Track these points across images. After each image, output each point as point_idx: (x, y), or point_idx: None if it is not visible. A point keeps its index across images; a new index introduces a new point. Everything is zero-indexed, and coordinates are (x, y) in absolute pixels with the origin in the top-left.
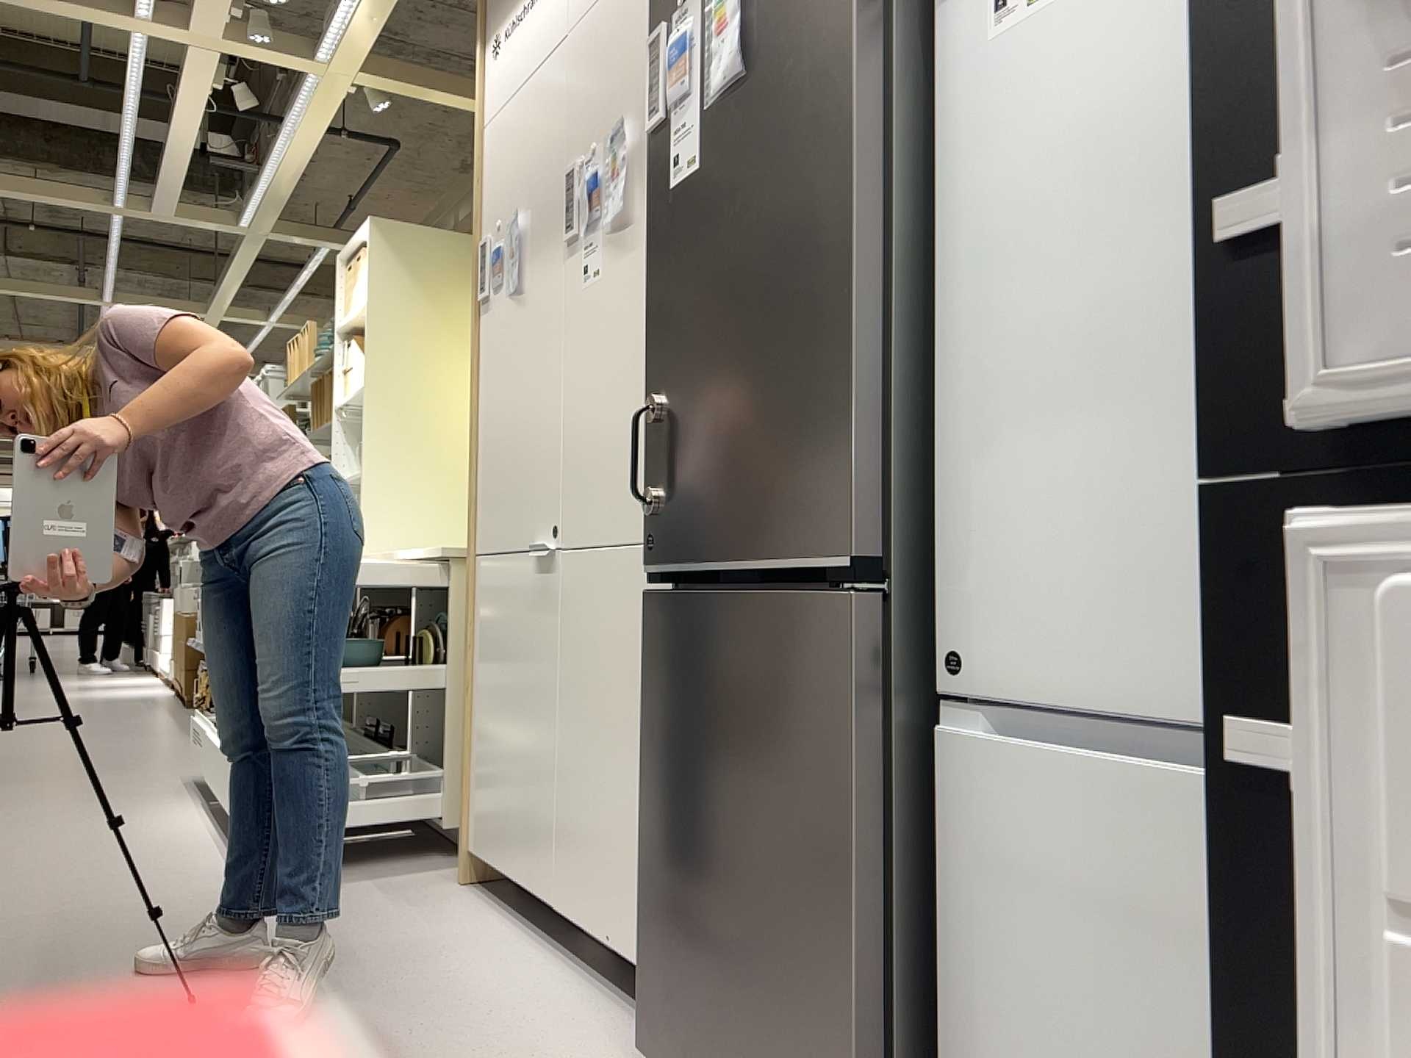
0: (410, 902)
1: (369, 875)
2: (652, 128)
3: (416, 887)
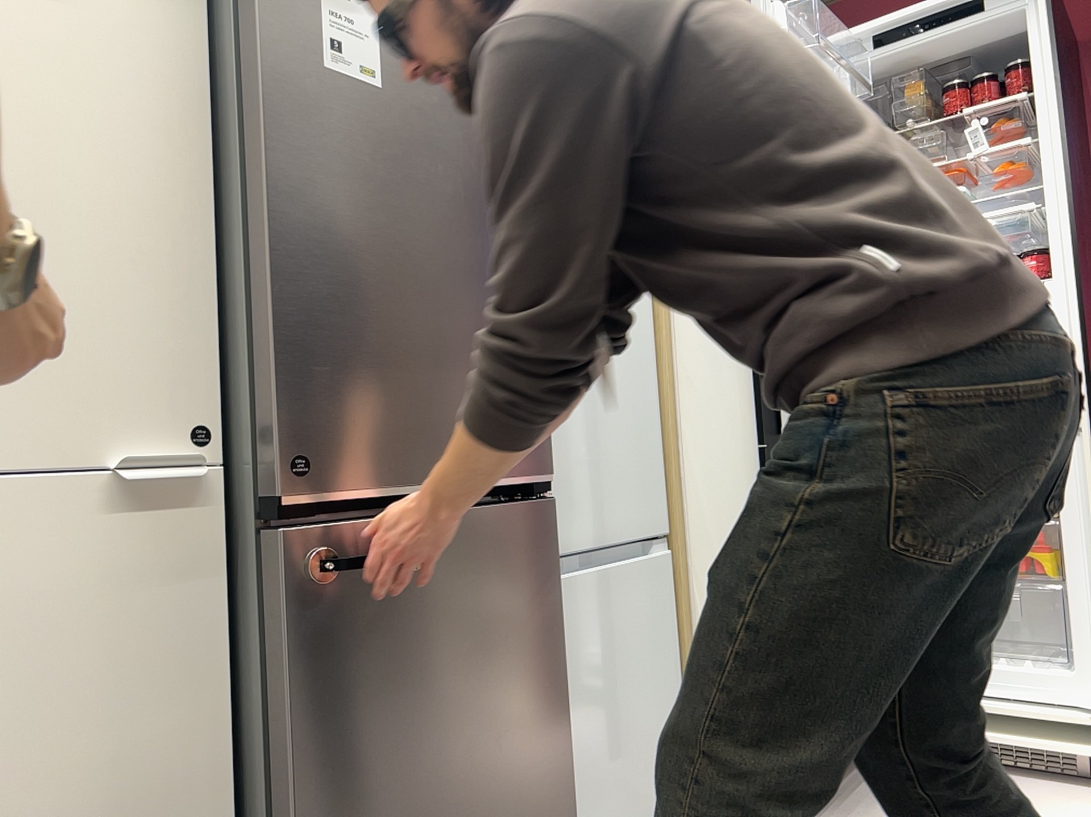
0: None
1: None
2: None
3: None
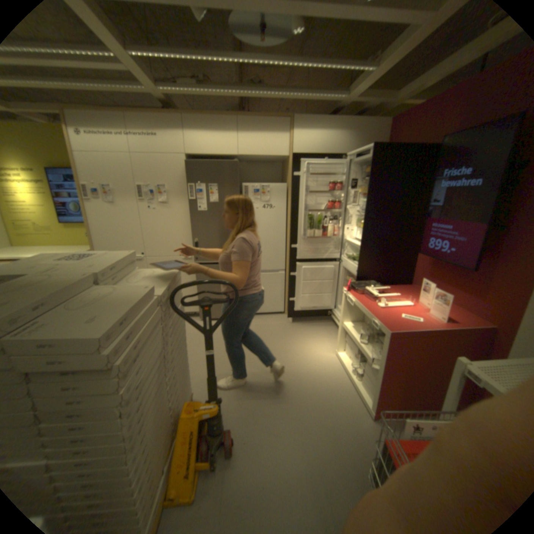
0: None
1: None
2: (192, 199)
3: None
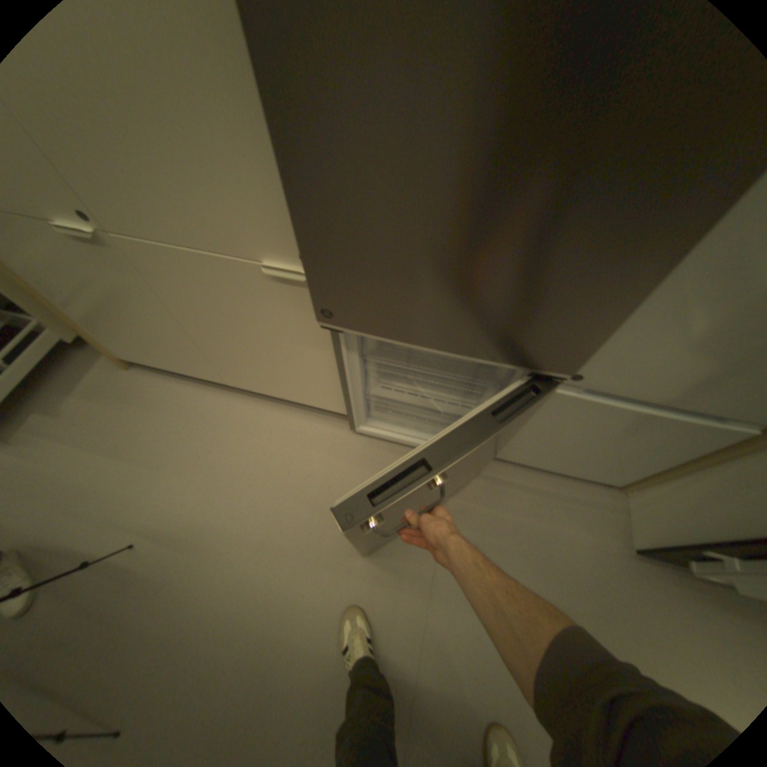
0: (118, 401)
1: (58, 391)
2: None
3: (101, 386)
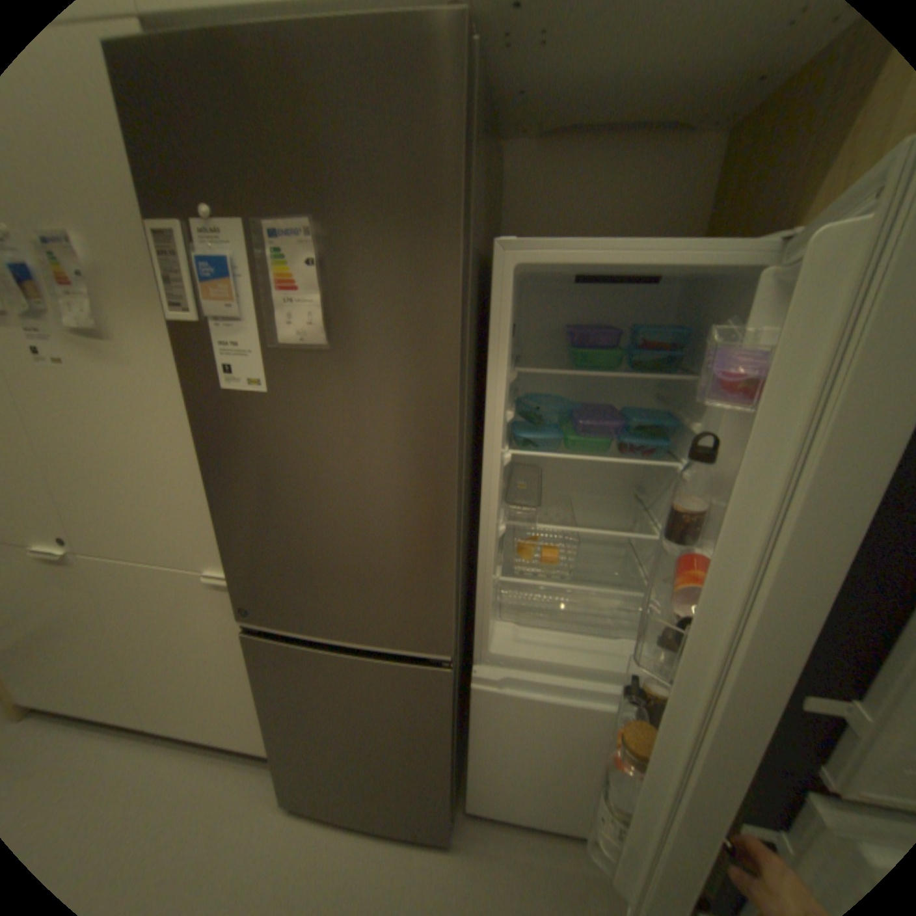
0: None
1: None
2: (175, 316)
3: None
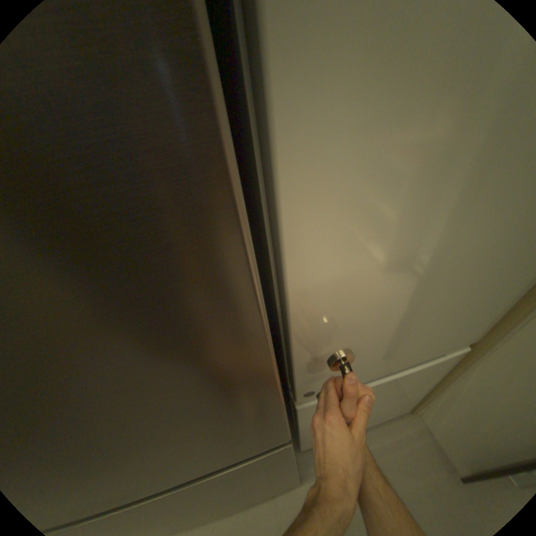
0: None
1: None
2: None
3: None
